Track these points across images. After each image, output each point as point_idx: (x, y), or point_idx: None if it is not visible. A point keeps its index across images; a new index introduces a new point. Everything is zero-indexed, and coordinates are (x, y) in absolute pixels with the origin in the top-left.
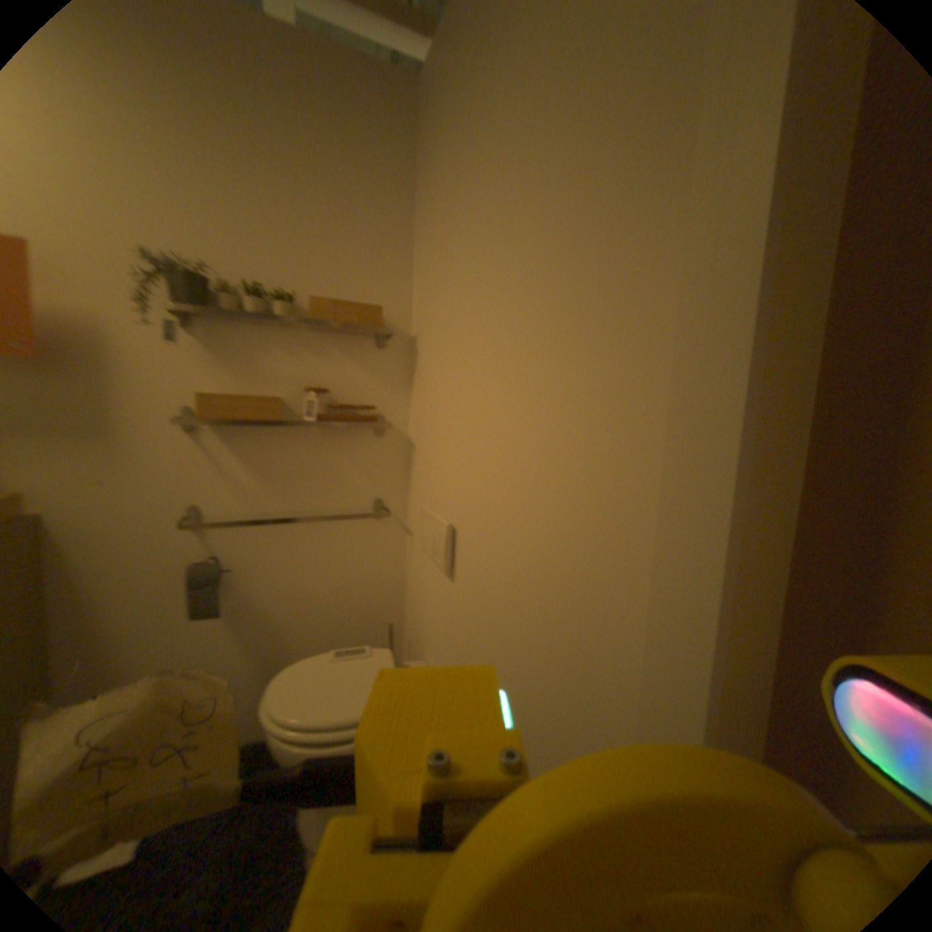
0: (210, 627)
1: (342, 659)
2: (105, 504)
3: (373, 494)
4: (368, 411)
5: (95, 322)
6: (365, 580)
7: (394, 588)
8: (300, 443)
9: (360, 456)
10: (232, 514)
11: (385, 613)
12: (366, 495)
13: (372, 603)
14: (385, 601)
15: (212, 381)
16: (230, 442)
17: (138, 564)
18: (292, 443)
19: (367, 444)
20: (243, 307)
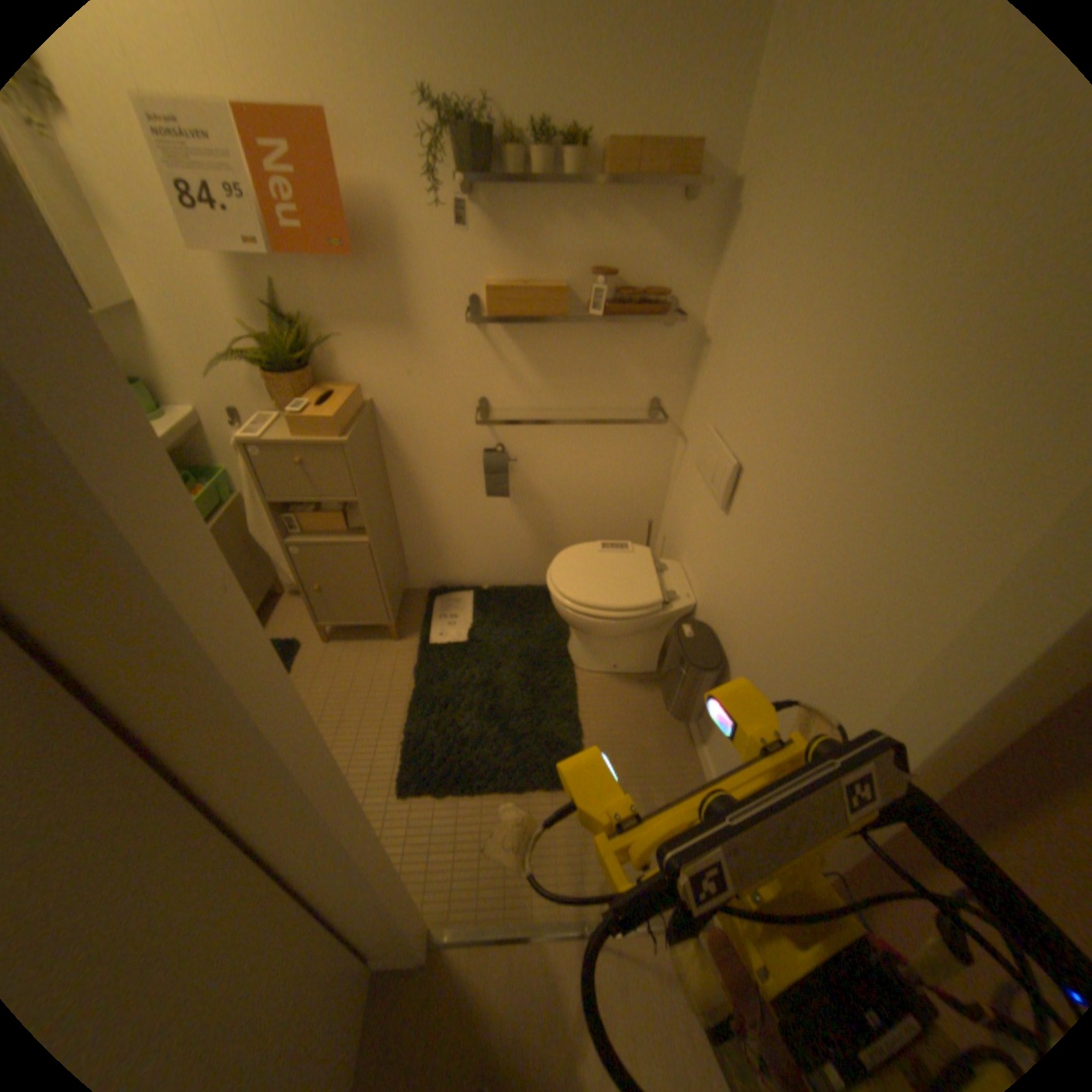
0: (499, 504)
1: (607, 553)
2: (418, 397)
3: (650, 397)
4: (659, 299)
5: (390, 205)
6: (629, 481)
7: (656, 491)
8: (581, 339)
9: (642, 355)
10: (516, 411)
11: (644, 511)
12: (643, 398)
13: (633, 501)
14: (646, 501)
15: (498, 268)
16: (515, 338)
17: (445, 449)
18: (573, 339)
19: (652, 340)
20: (530, 164)
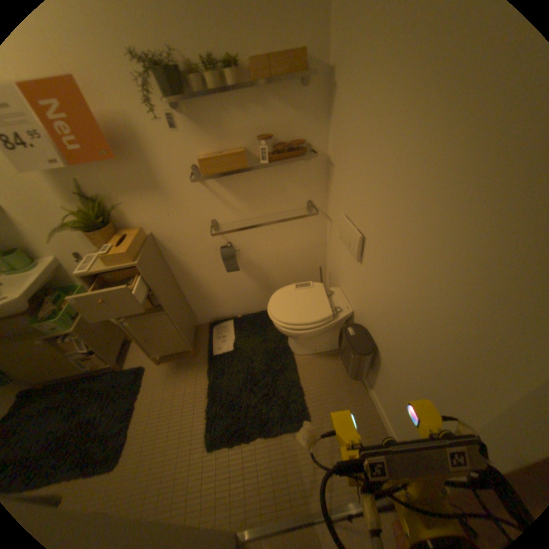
0: (235, 273)
1: (299, 291)
2: (176, 226)
3: (306, 200)
4: (299, 145)
5: (130, 123)
6: (304, 247)
7: (320, 249)
8: (259, 177)
9: (296, 178)
10: (232, 223)
11: (315, 261)
12: (301, 201)
13: (308, 257)
14: (315, 255)
15: (202, 147)
16: (222, 184)
17: (198, 250)
18: (255, 177)
19: (300, 169)
20: (205, 82)
